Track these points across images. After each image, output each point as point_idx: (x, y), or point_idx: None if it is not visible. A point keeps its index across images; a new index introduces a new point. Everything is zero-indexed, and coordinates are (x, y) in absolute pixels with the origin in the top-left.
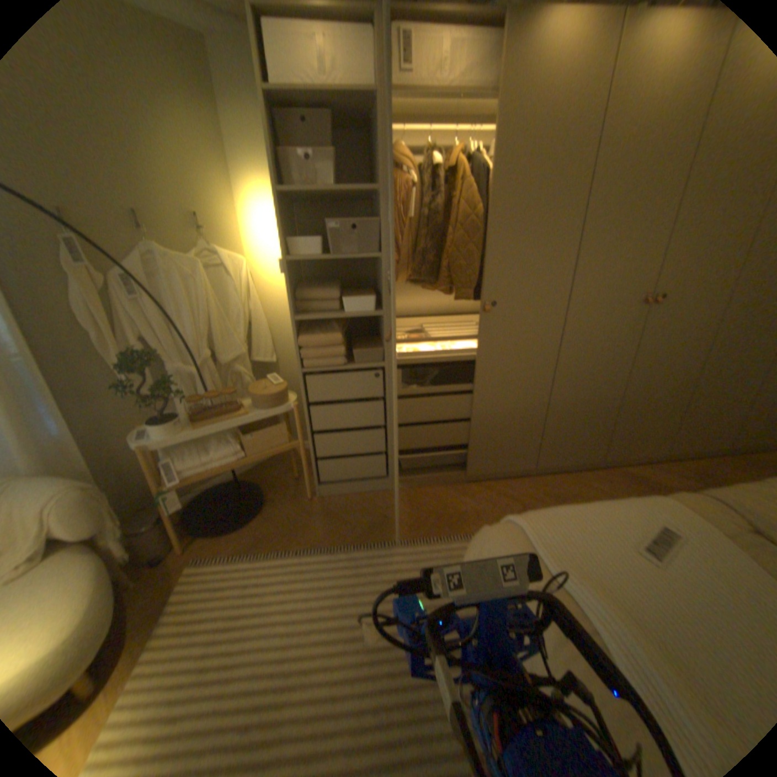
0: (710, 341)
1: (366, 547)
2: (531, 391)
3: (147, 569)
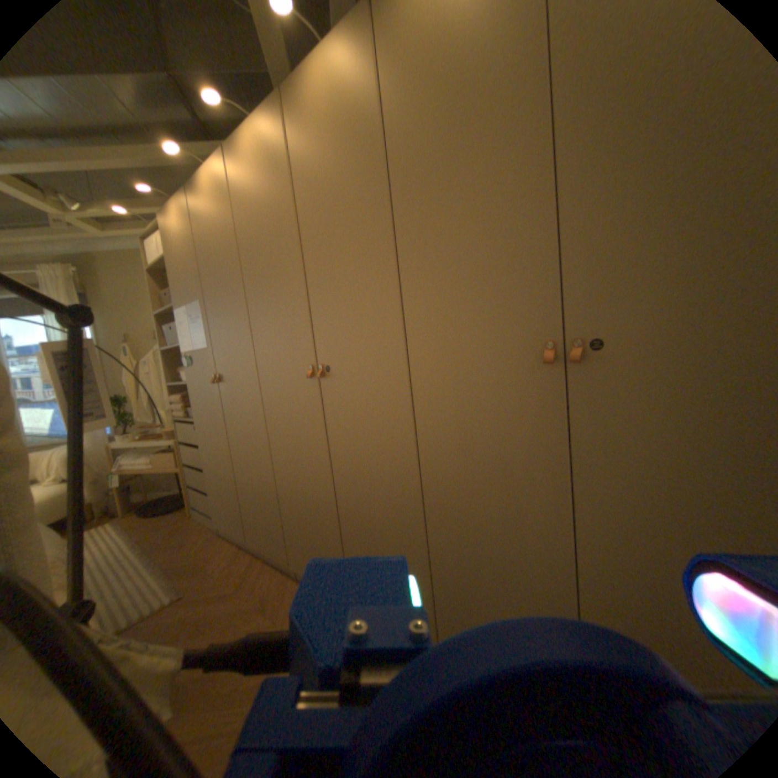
0: (408, 438)
1: (141, 556)
2: (260, 465)
3: (107, 518)
